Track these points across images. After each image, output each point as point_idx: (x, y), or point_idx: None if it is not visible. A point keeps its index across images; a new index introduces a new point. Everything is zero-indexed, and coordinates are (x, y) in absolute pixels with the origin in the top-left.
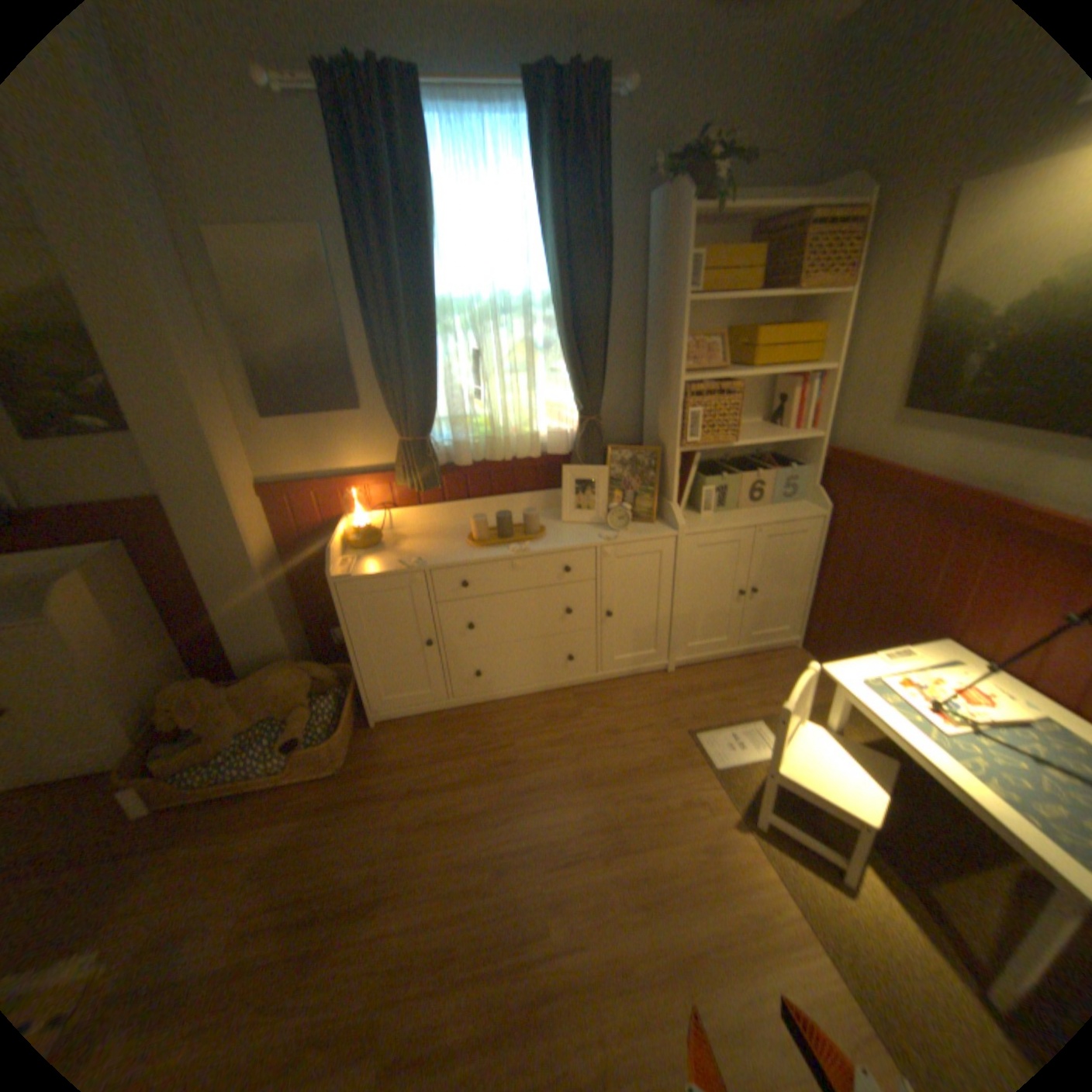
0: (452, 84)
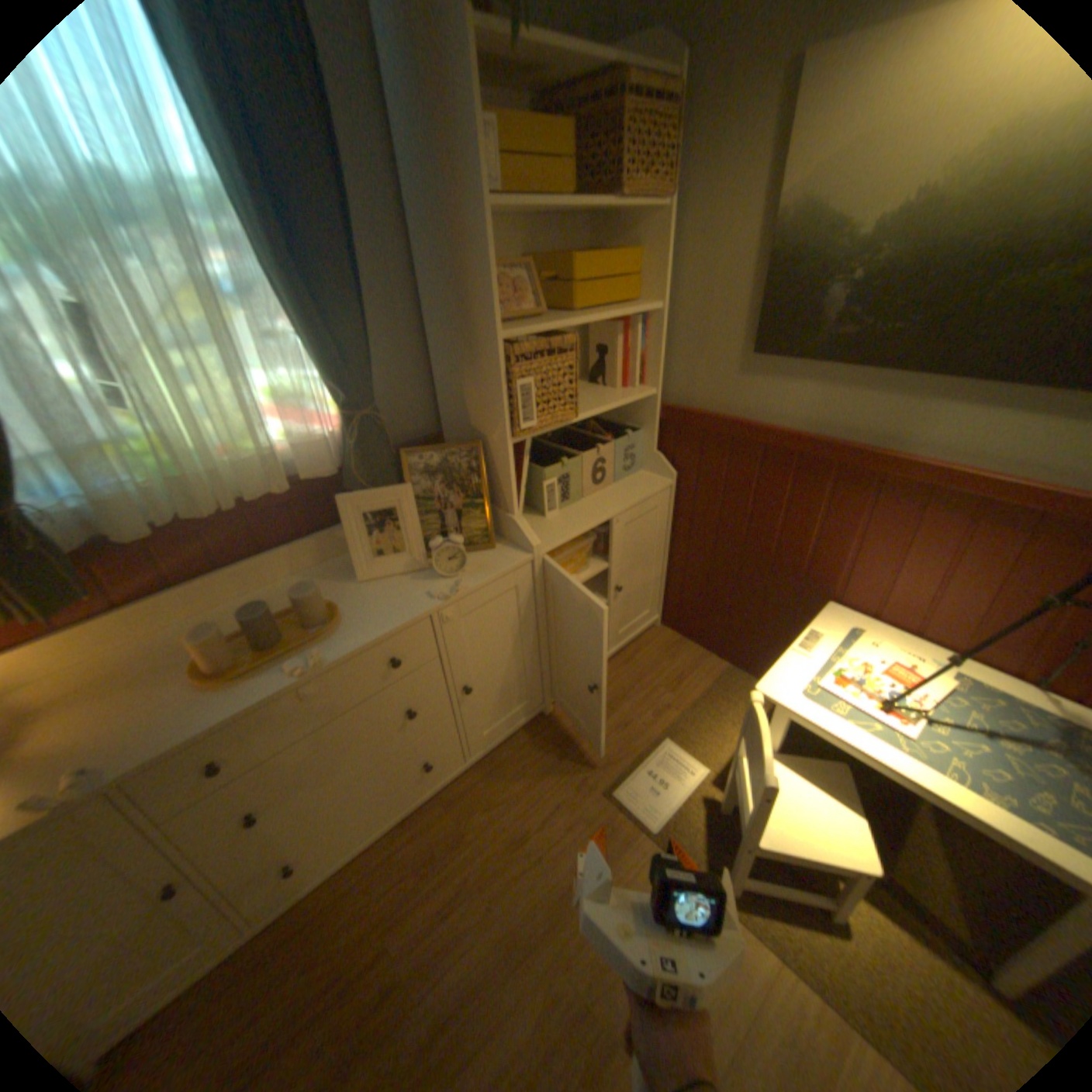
0: None
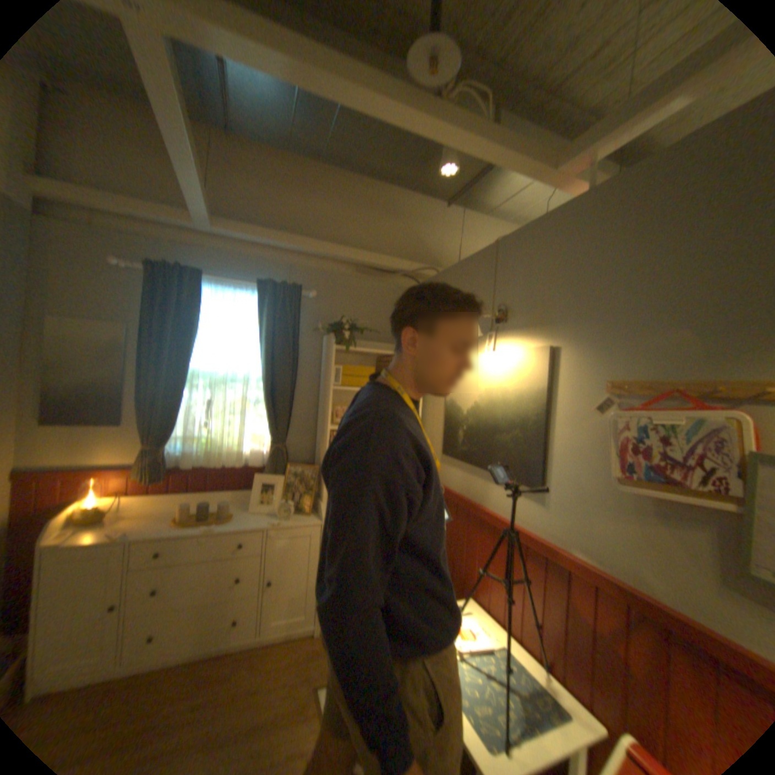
0: (222, 279)
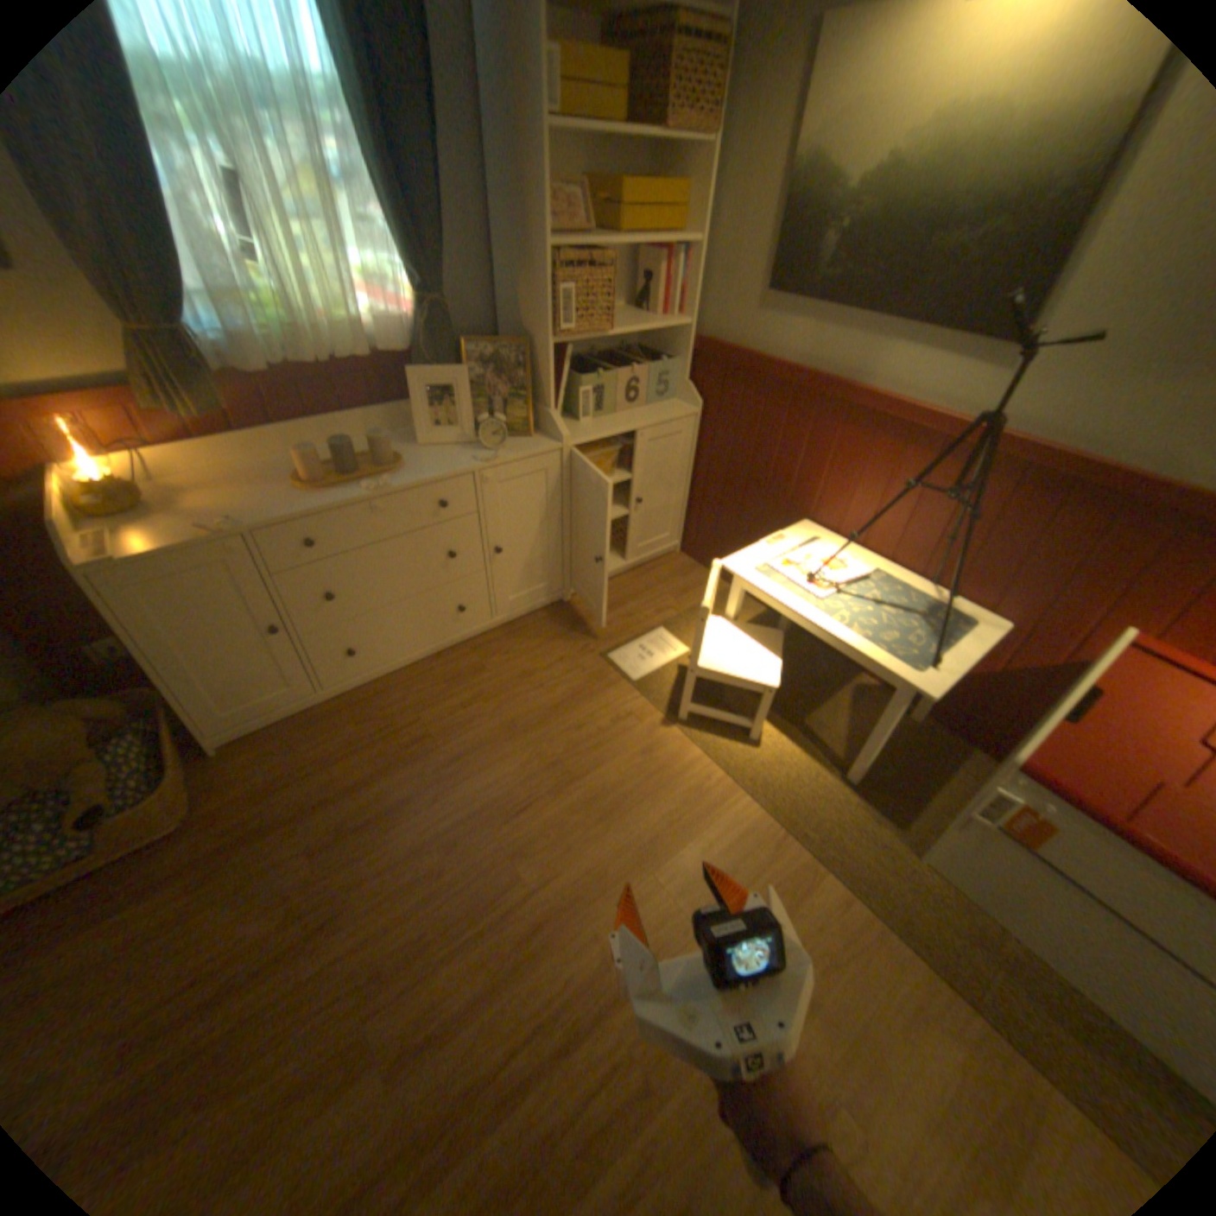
0: None
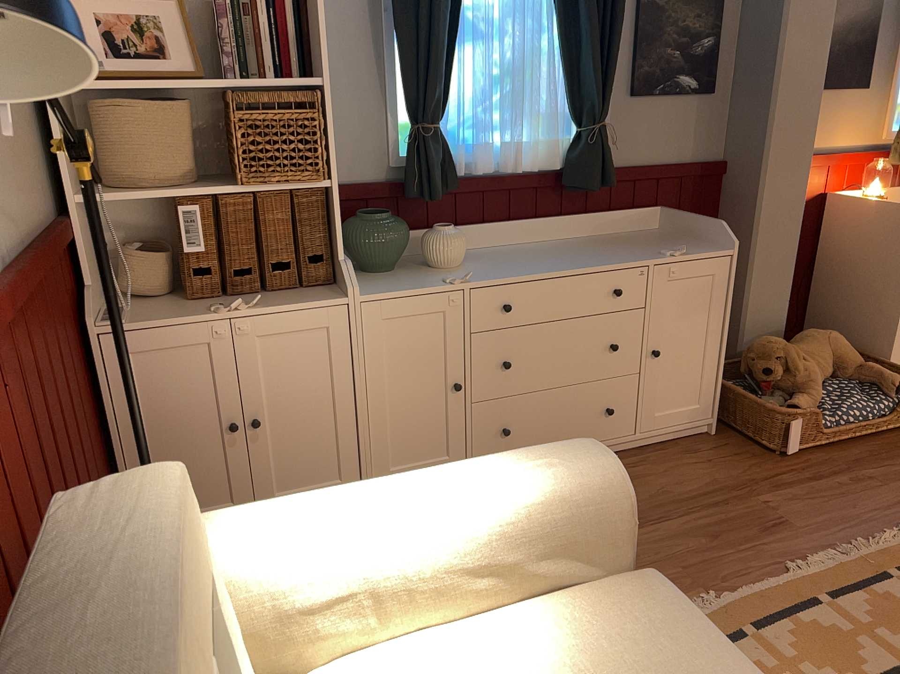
0: None
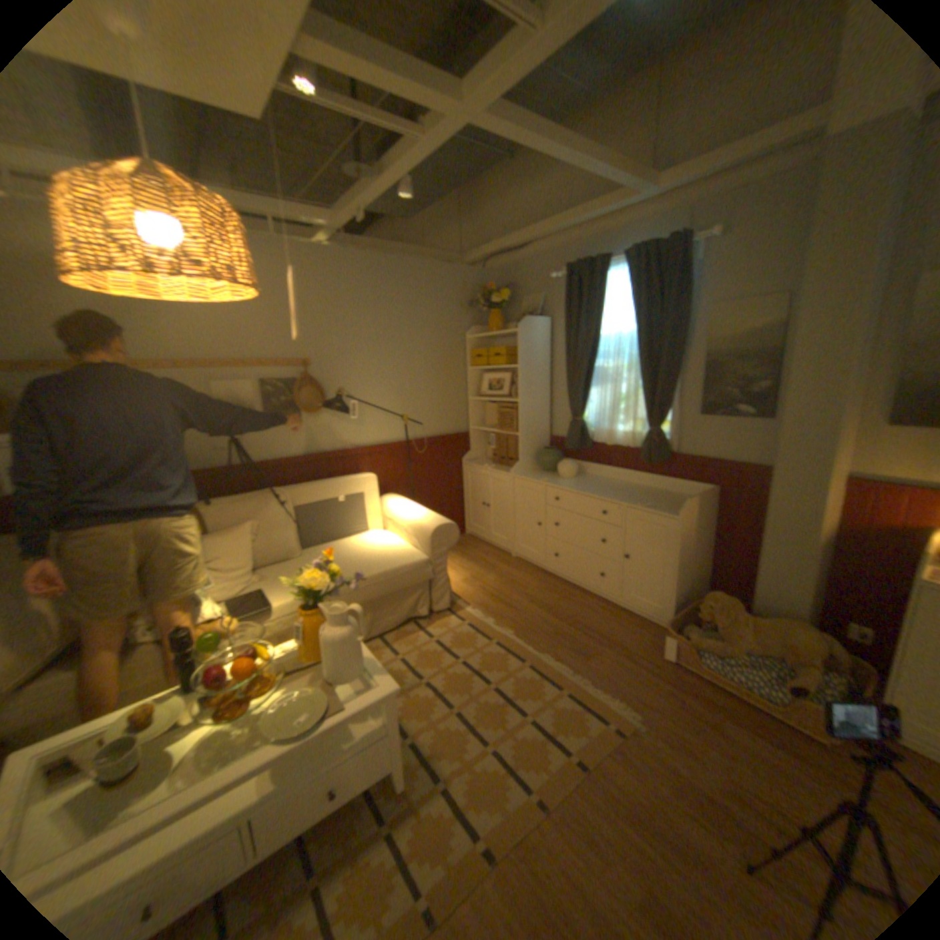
0: None
